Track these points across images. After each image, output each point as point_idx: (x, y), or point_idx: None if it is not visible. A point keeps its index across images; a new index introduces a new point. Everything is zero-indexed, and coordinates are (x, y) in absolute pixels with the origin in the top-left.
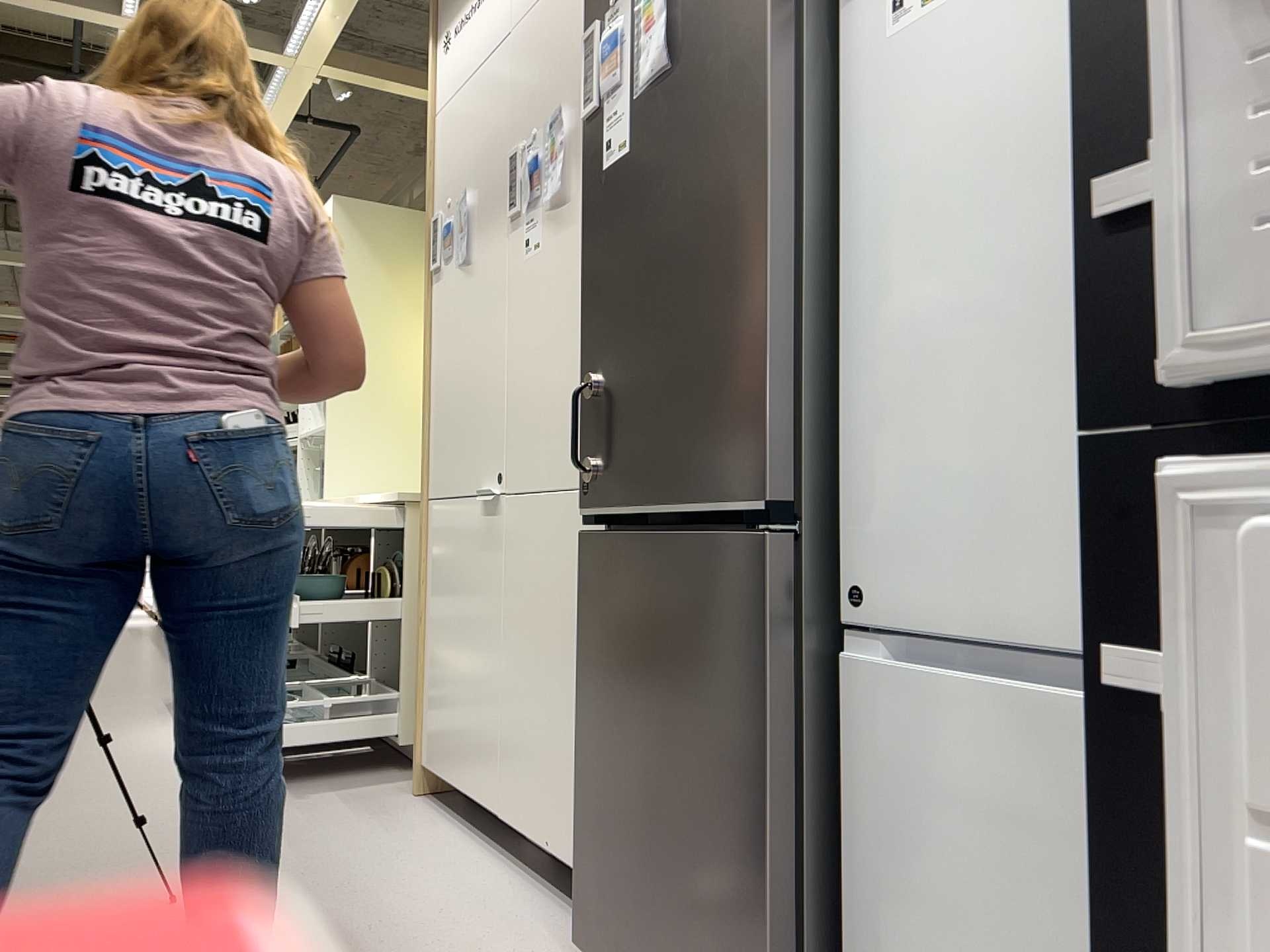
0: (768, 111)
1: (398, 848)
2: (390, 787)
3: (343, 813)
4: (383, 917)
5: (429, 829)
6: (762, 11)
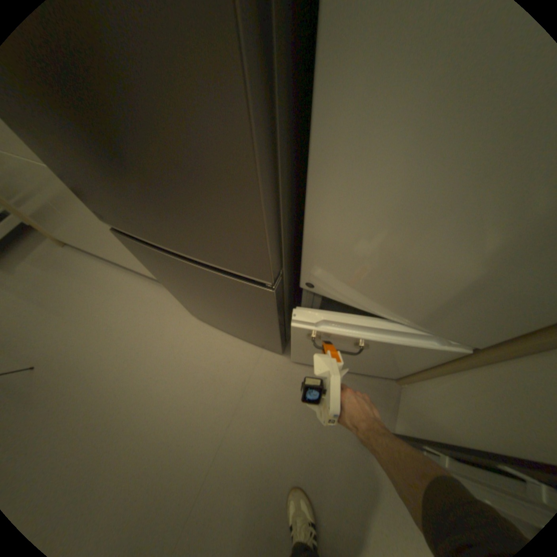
0: None
1: (86, 285)
2: (44, 245)
3: (42, 274)
4: (116, 327)
5: (87, 266)
6: None
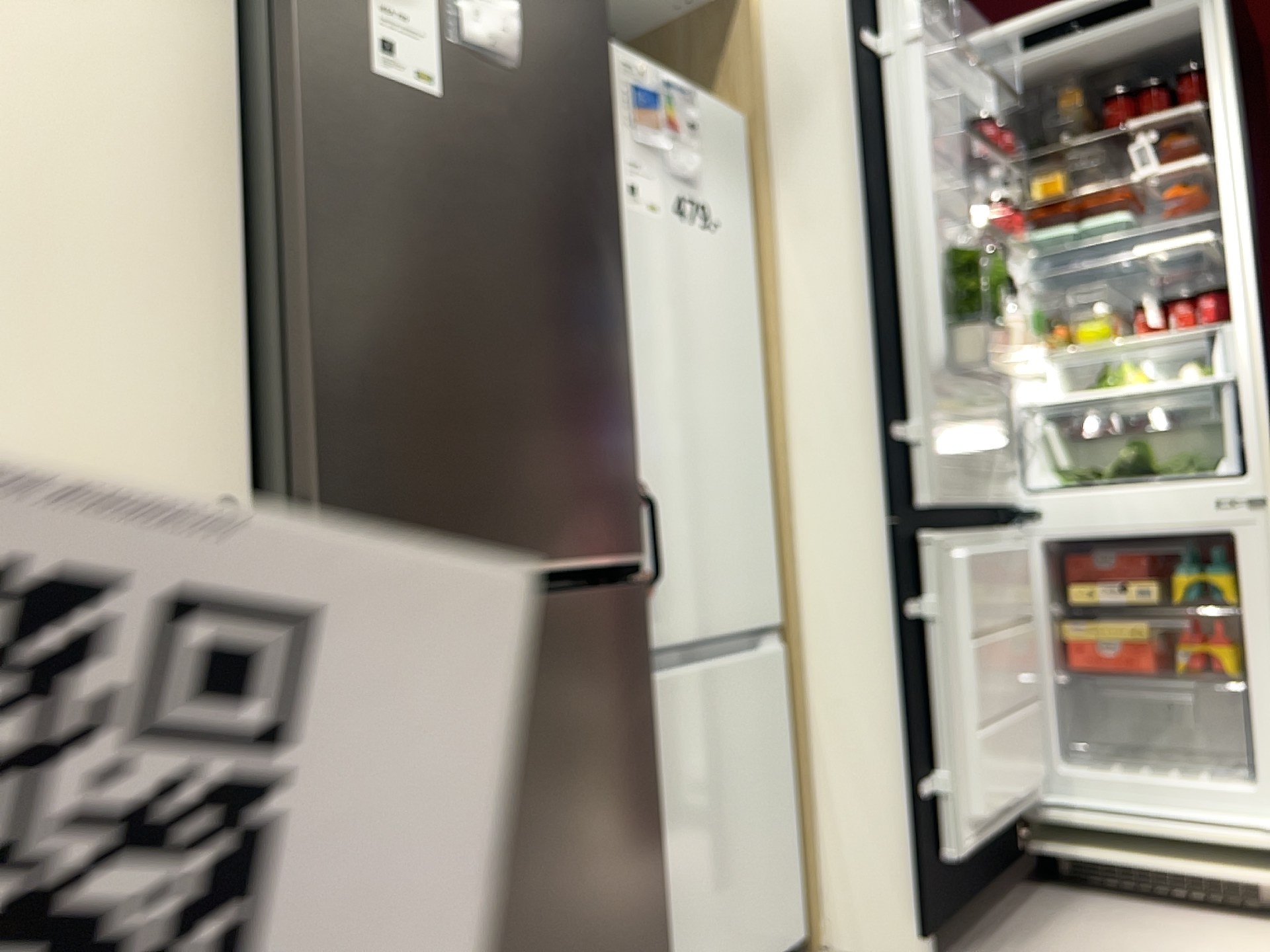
0: (619, 213)
1: None
2: None
3: None
4: None
5: None
6: (608, 120)
